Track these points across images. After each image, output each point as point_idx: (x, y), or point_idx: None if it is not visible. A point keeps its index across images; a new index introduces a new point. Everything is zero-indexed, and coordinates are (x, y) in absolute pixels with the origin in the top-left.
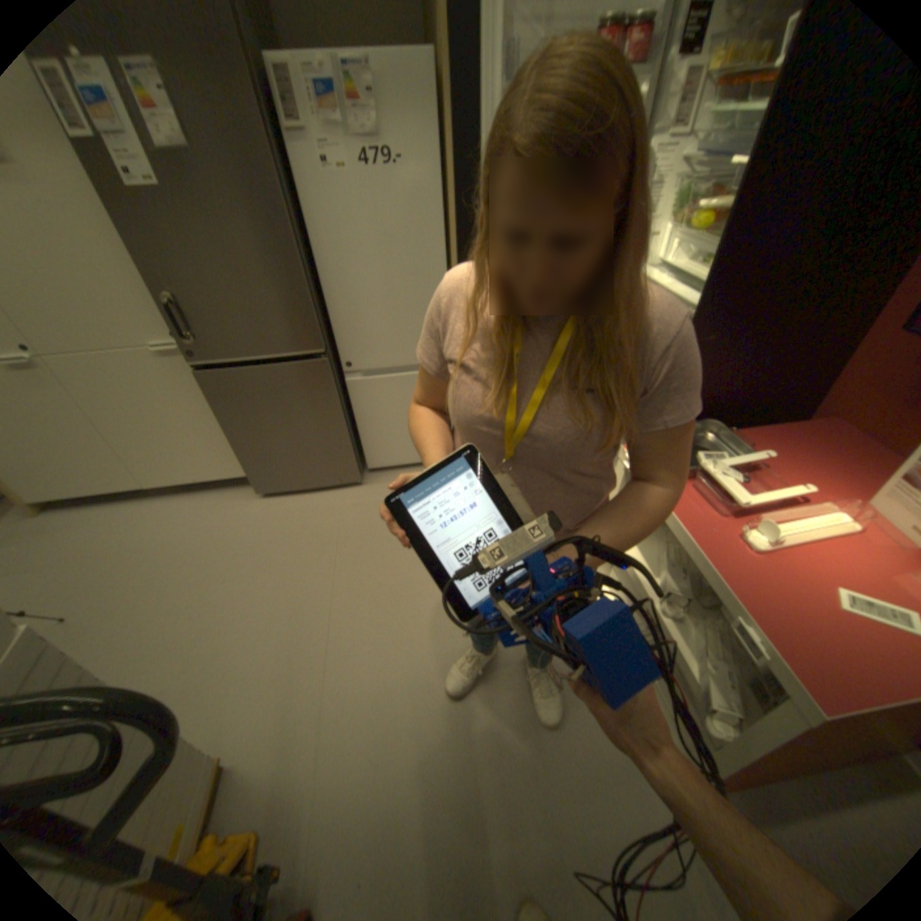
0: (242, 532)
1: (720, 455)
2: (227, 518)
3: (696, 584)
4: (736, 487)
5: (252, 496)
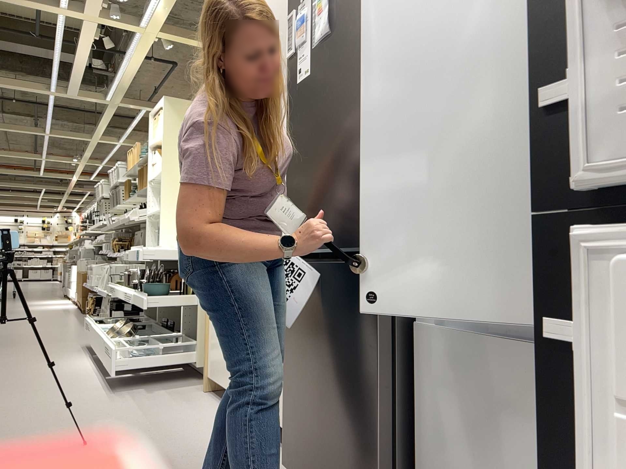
0: None
1: None
2: None
3: None
4: None
5: None
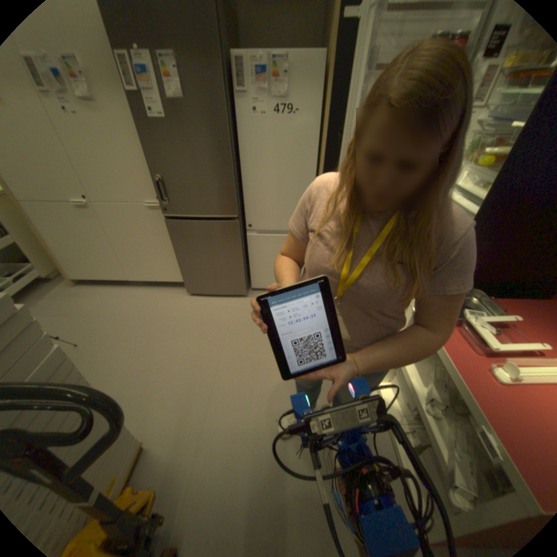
0: (176, 313)
1: (481, 313)
2: (169, 304)
3: (453, 397)
4: (490, 336)
5: (185, 294)
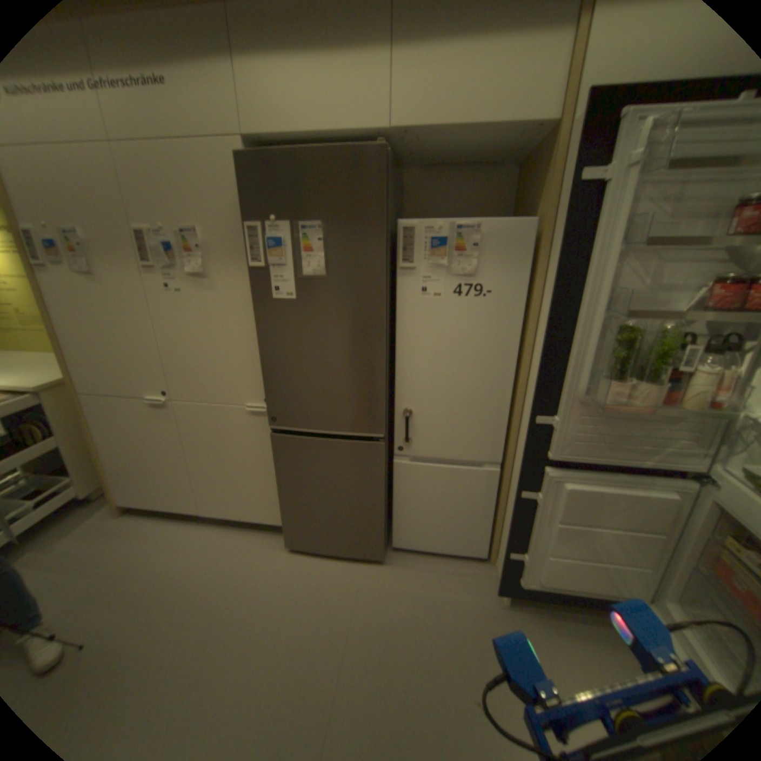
0: (261, 588)
1: None
2: (253, 566)
3: None
4: None
5: (281, 546)
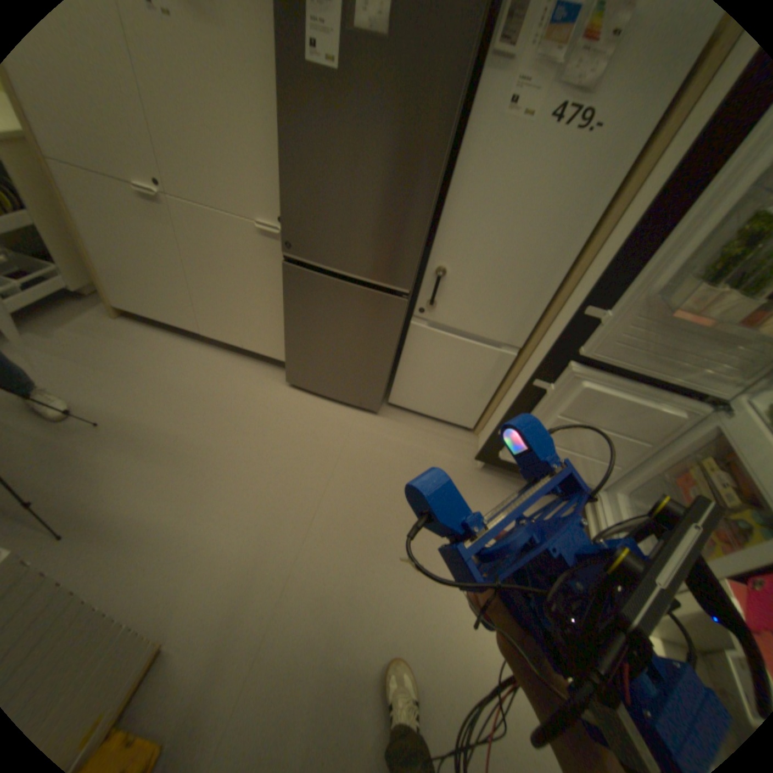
0: (262, 412)
1: None
2: (255, 392)
3: None
4: None
5: (282, 380)
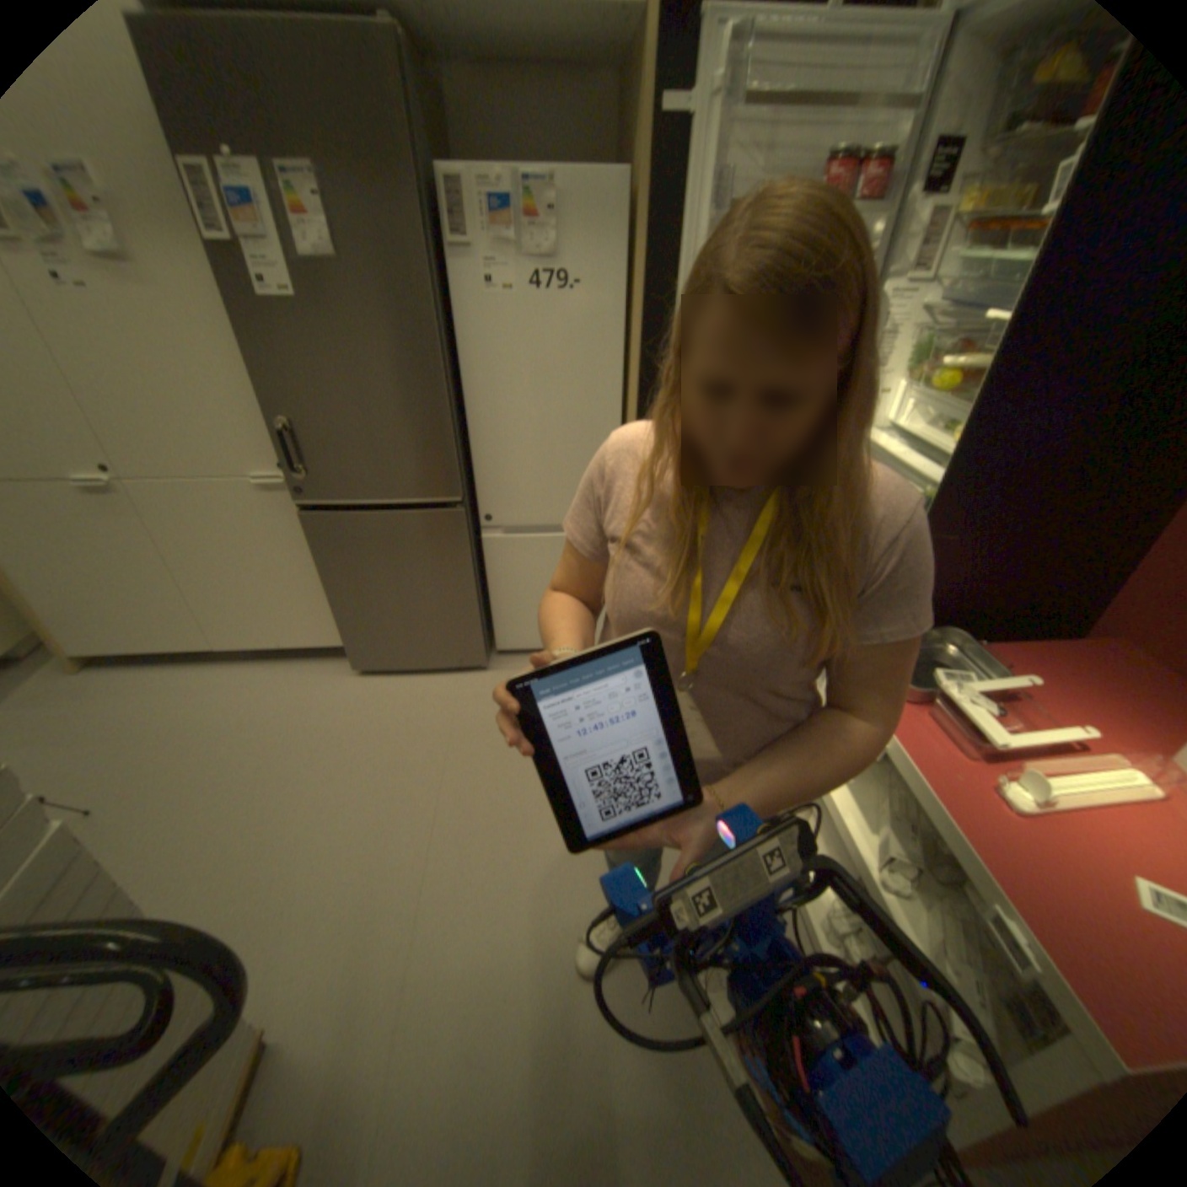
0: (328, 719)
1: (965, 675)
2: (311, 699)
3: (929, 849)
4: (987, 721)
5: (346, 673)
